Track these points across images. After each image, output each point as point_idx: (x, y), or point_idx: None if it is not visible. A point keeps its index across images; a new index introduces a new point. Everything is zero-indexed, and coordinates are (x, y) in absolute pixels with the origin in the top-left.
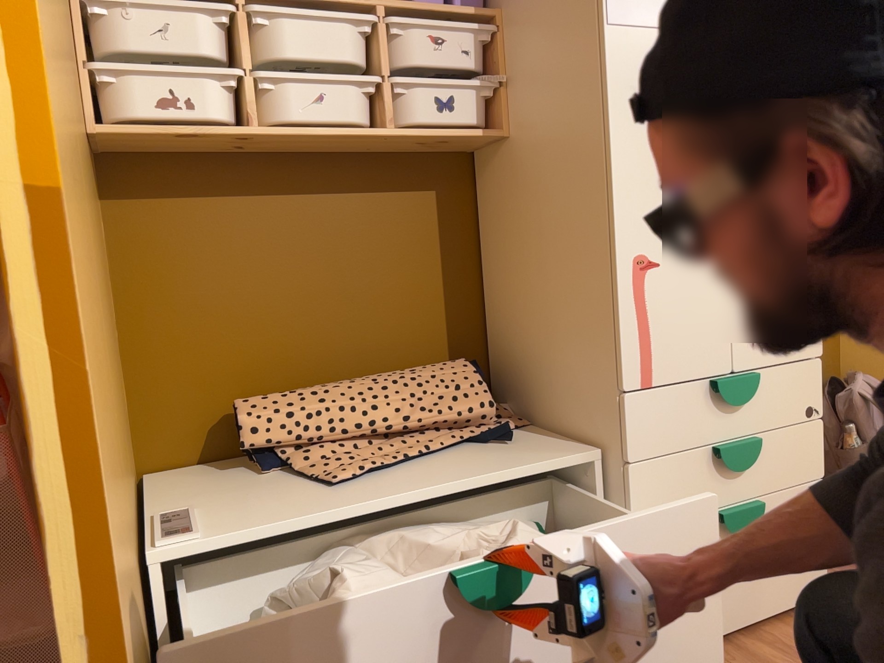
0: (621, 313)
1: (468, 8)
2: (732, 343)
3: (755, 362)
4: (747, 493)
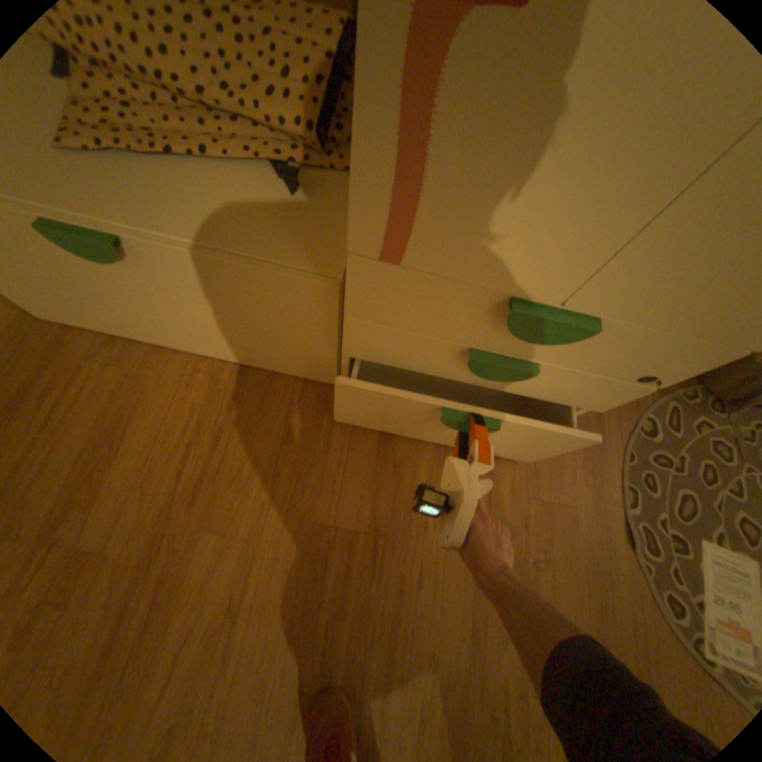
0: (363, 108)
1: None
2: (594, 274)
3: (615, 311)
4: (490, 385)
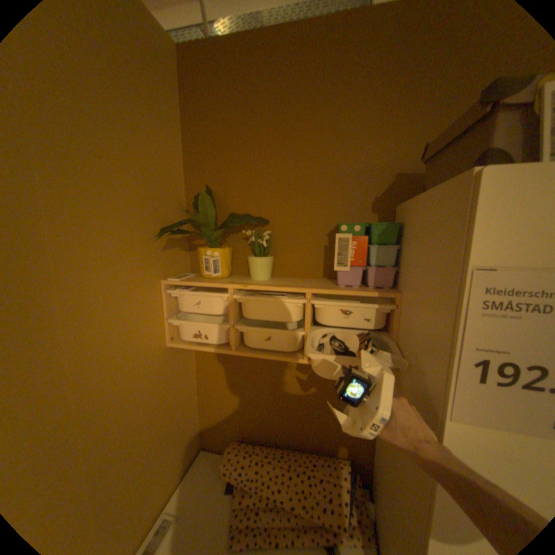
0: None
1: (375, 291)
2: None
3: None
4: None
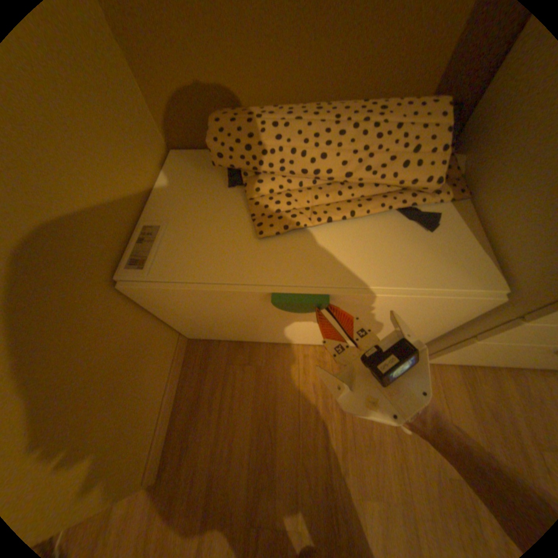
0: None
1: None
2: None
3: None
4: None
